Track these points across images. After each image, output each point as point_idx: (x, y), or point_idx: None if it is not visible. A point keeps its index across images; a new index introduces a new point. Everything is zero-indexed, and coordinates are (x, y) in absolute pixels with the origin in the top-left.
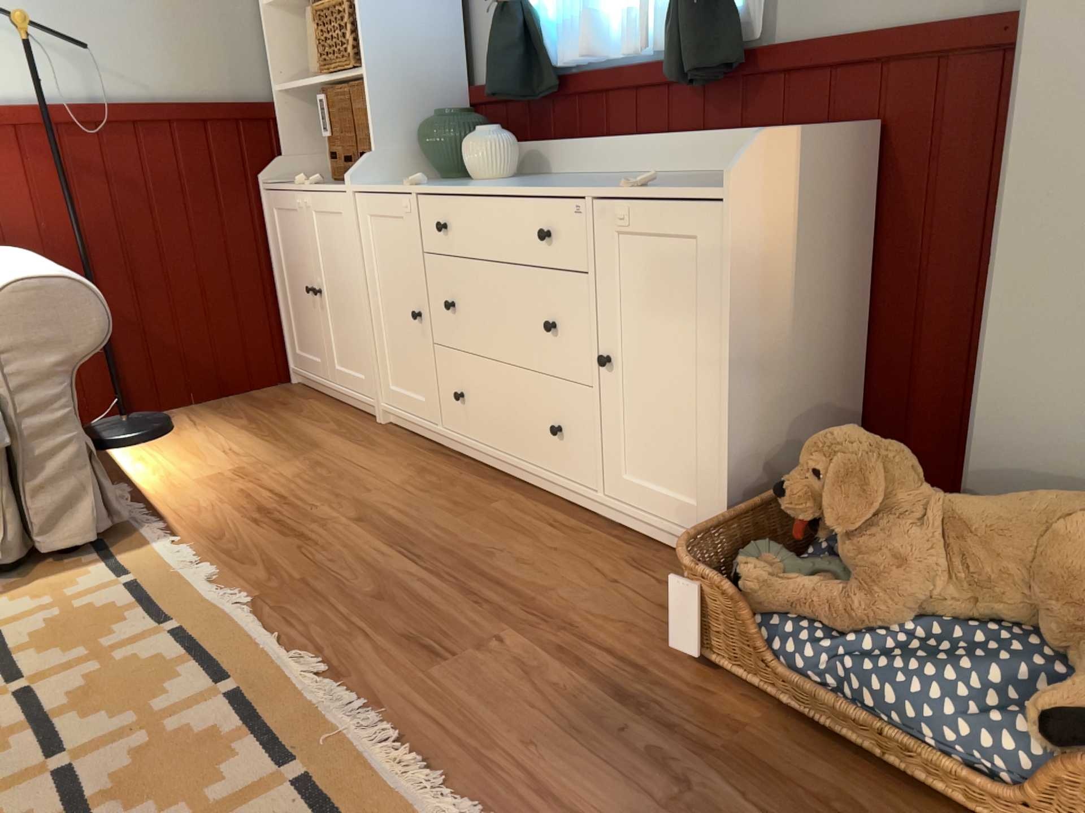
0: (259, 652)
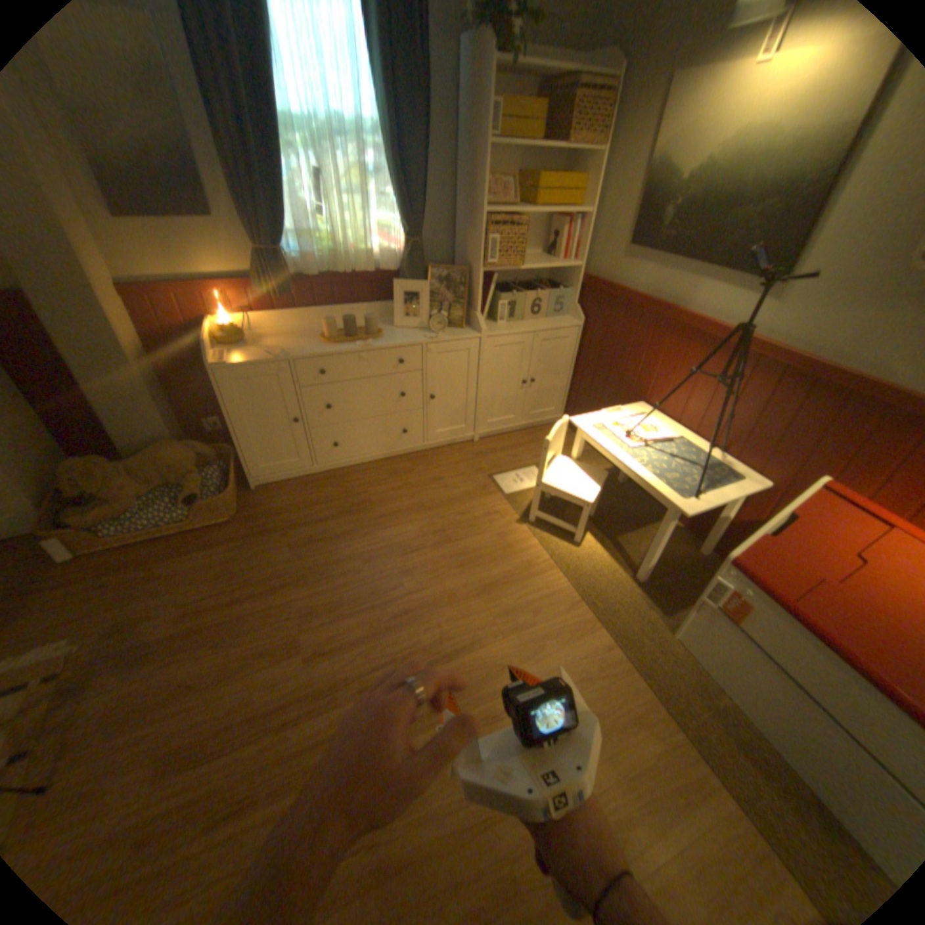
0: None
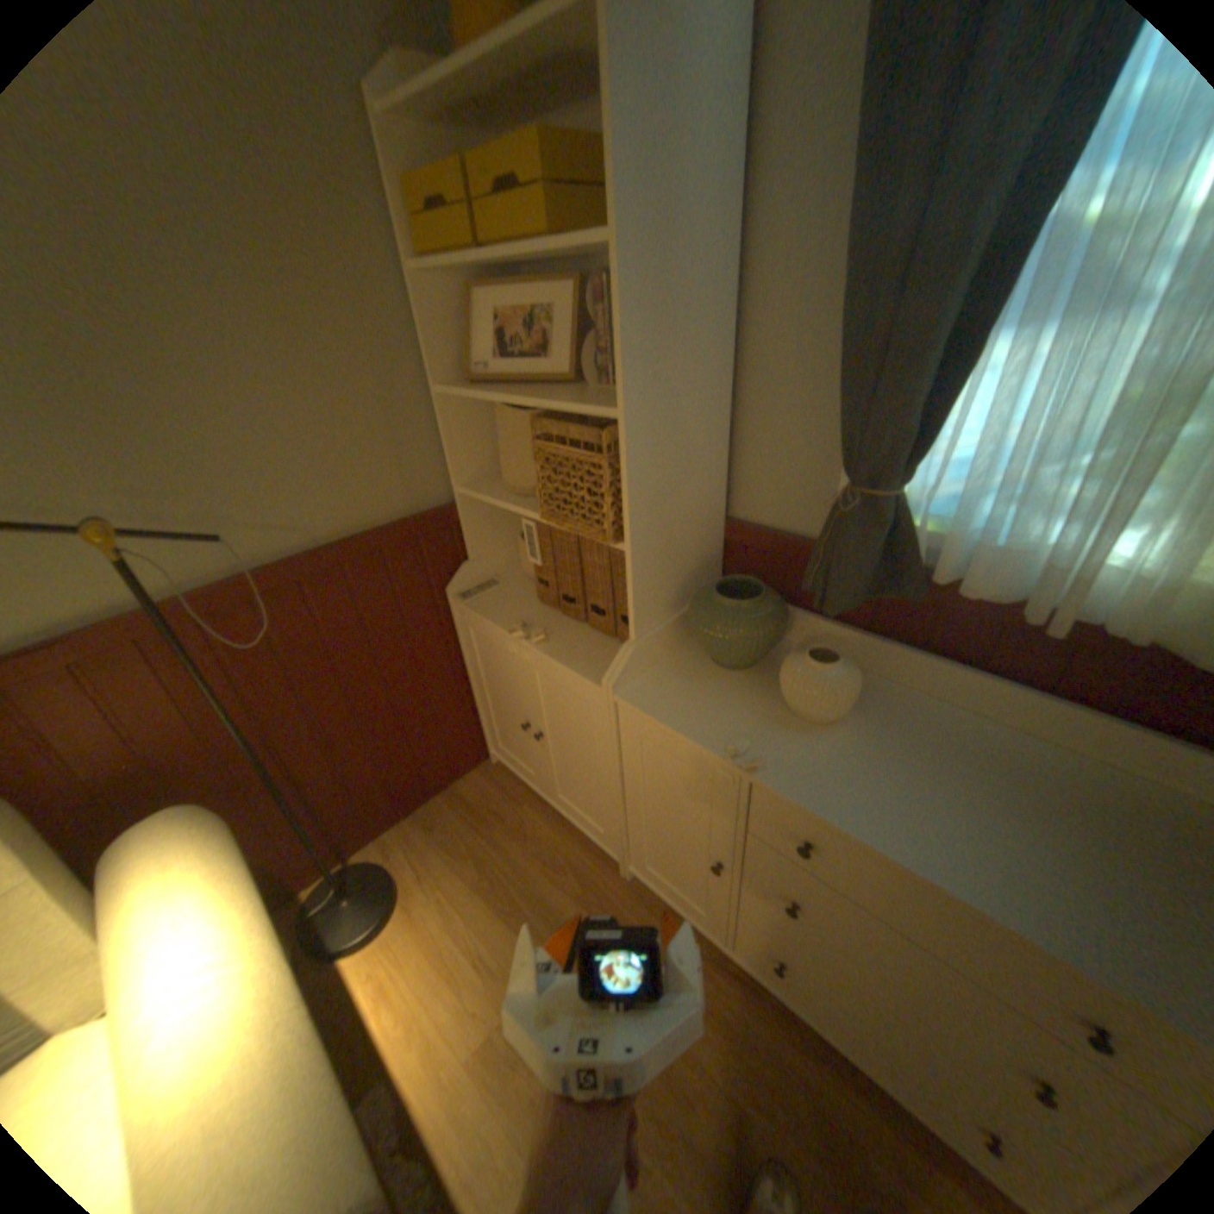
0: None
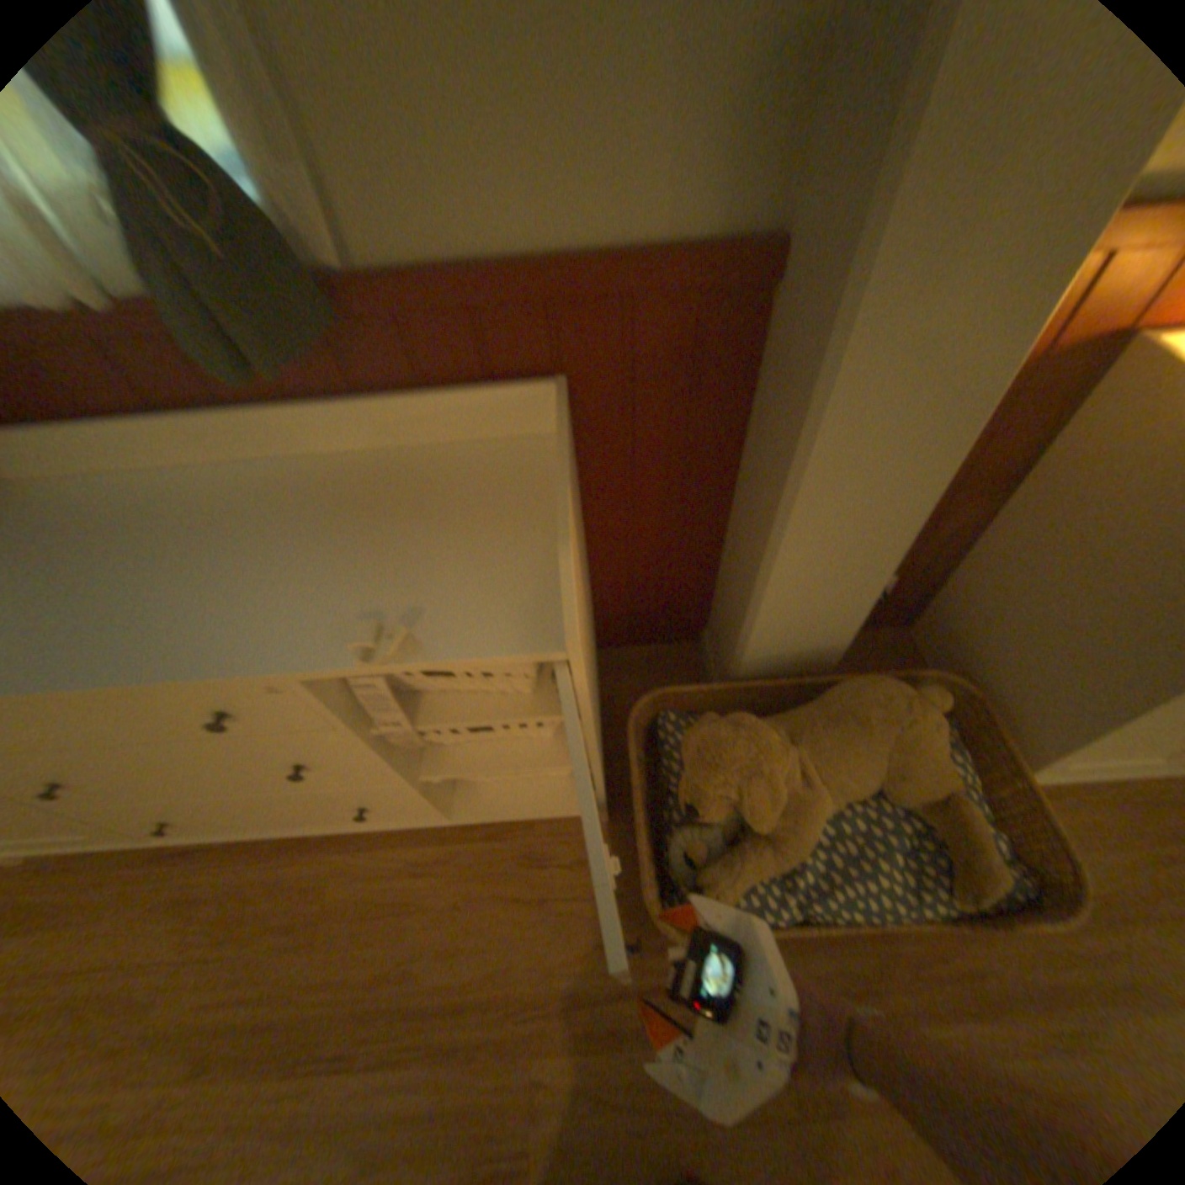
0: None
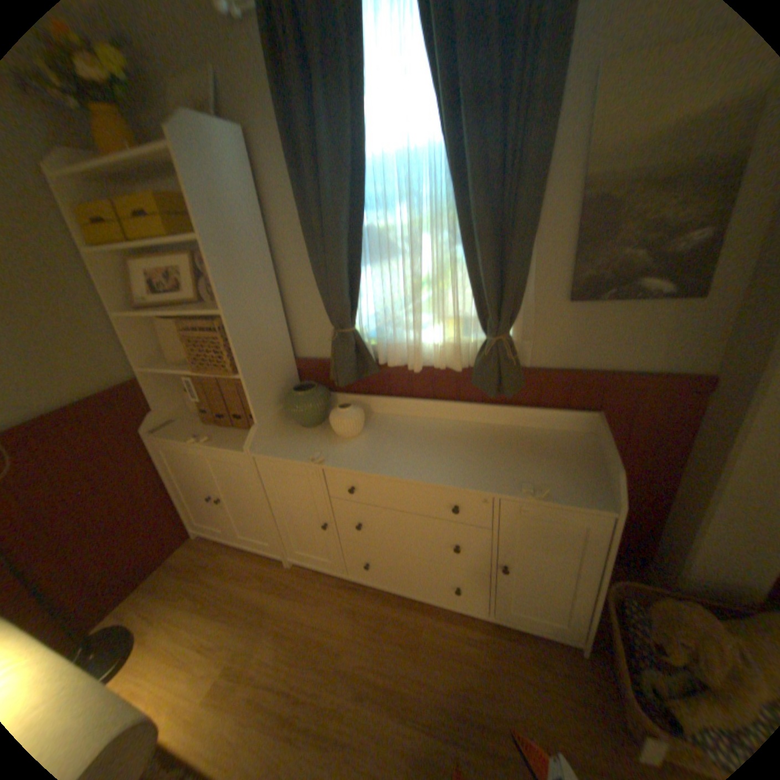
0: None
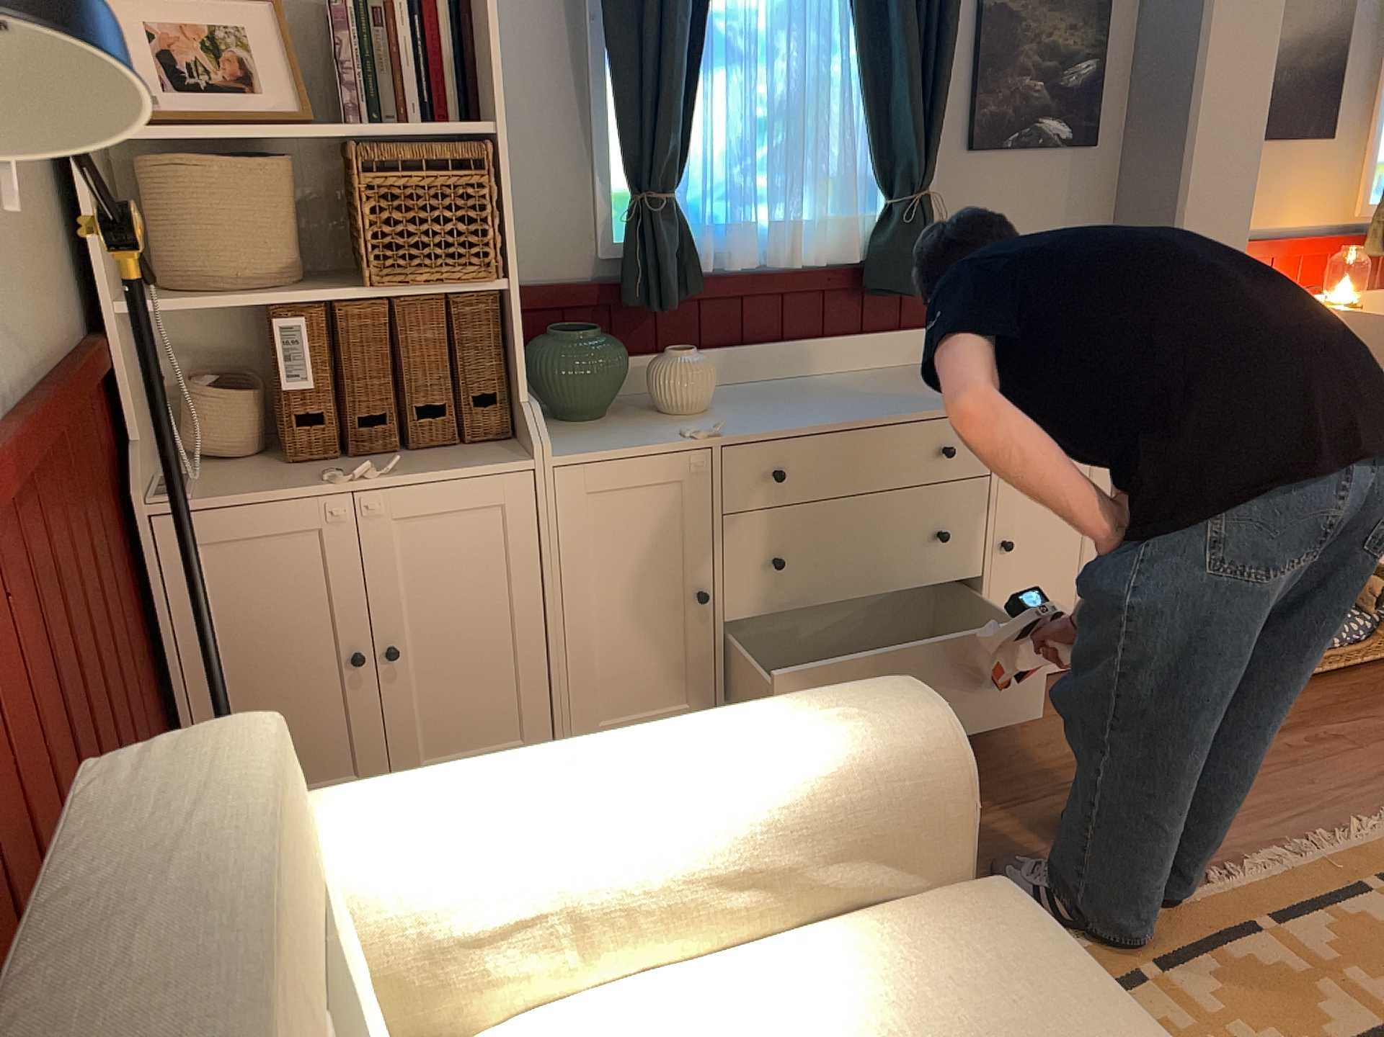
0: (1208, 903)
